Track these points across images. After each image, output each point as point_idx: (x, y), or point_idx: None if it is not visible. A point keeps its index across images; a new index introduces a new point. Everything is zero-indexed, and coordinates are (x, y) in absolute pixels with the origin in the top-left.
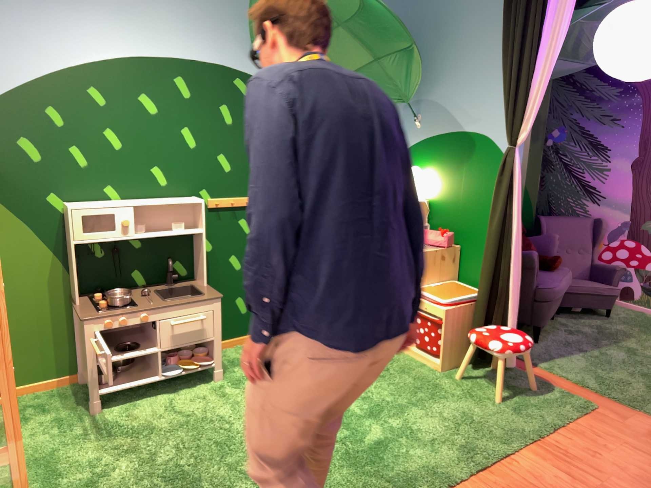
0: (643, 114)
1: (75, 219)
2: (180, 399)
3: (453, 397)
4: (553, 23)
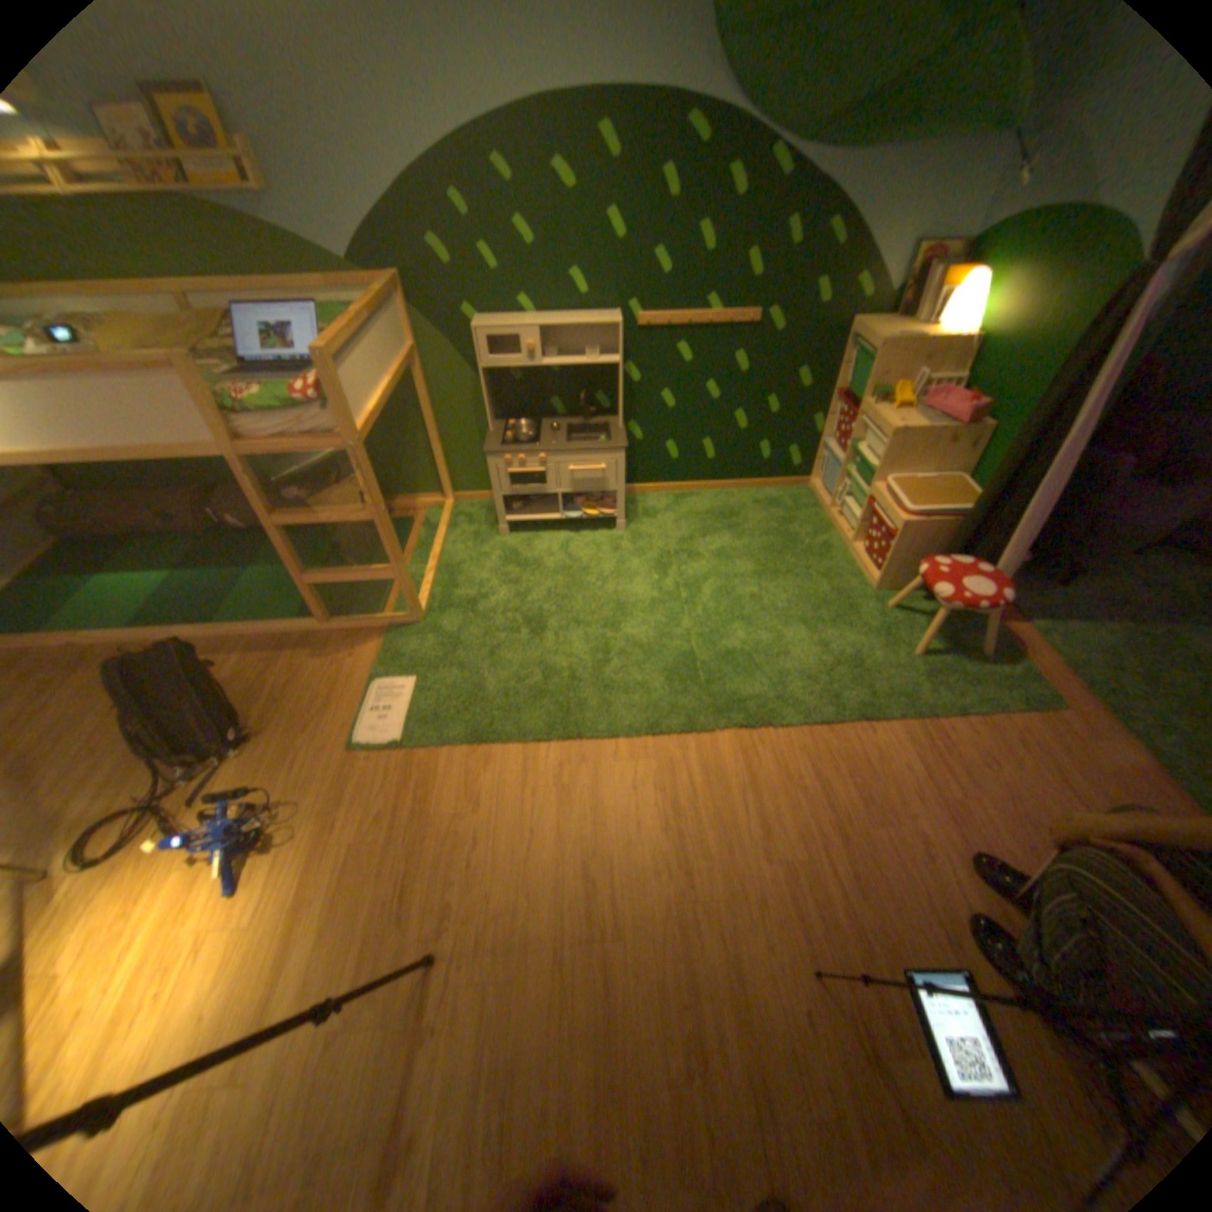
0: None
1: (478, 342)
2: (576, 543)
3: (861, 628)
4: None
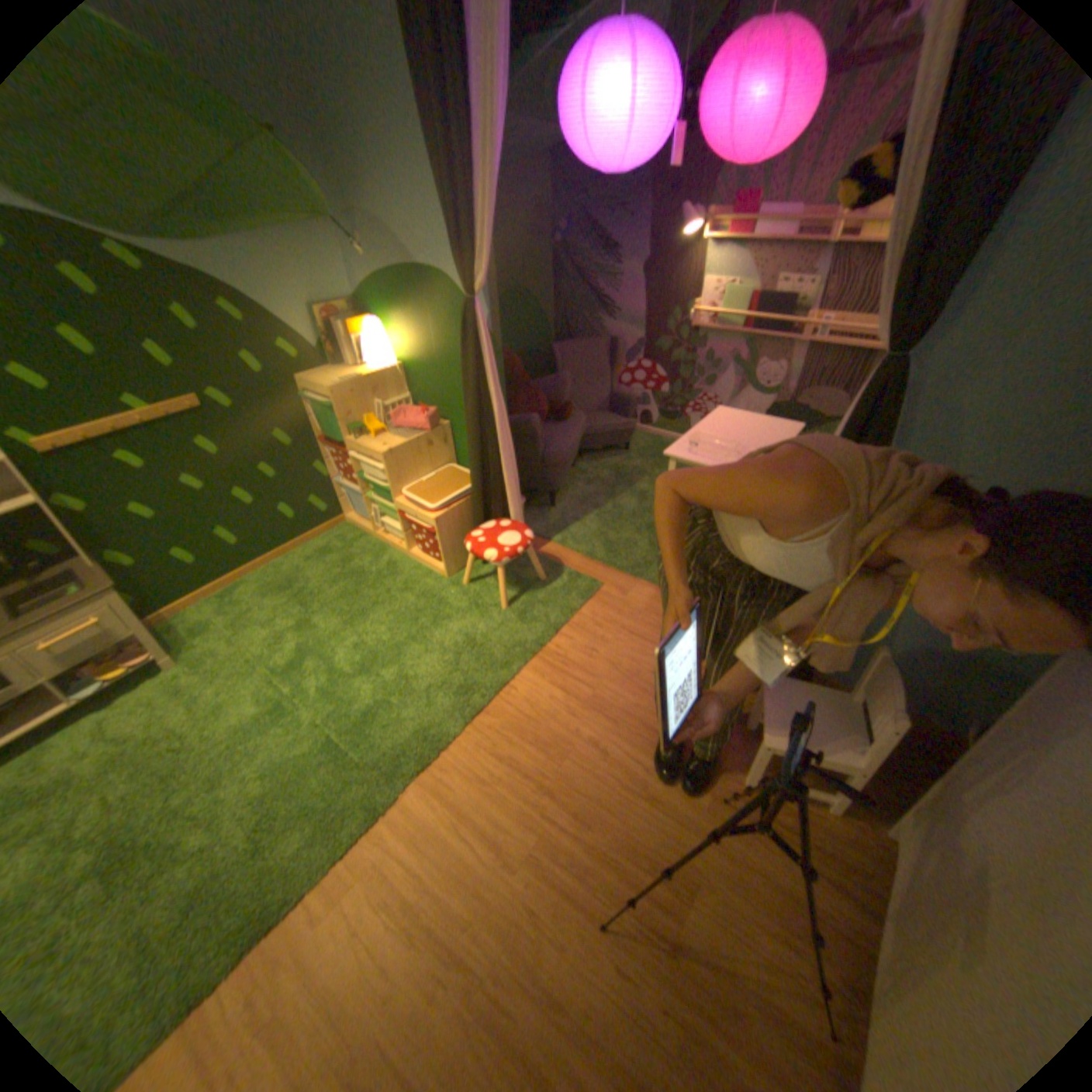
0: (654, 196)
1: None
2: (113, 717)
3: (457, 614)
4: (484, 78)
